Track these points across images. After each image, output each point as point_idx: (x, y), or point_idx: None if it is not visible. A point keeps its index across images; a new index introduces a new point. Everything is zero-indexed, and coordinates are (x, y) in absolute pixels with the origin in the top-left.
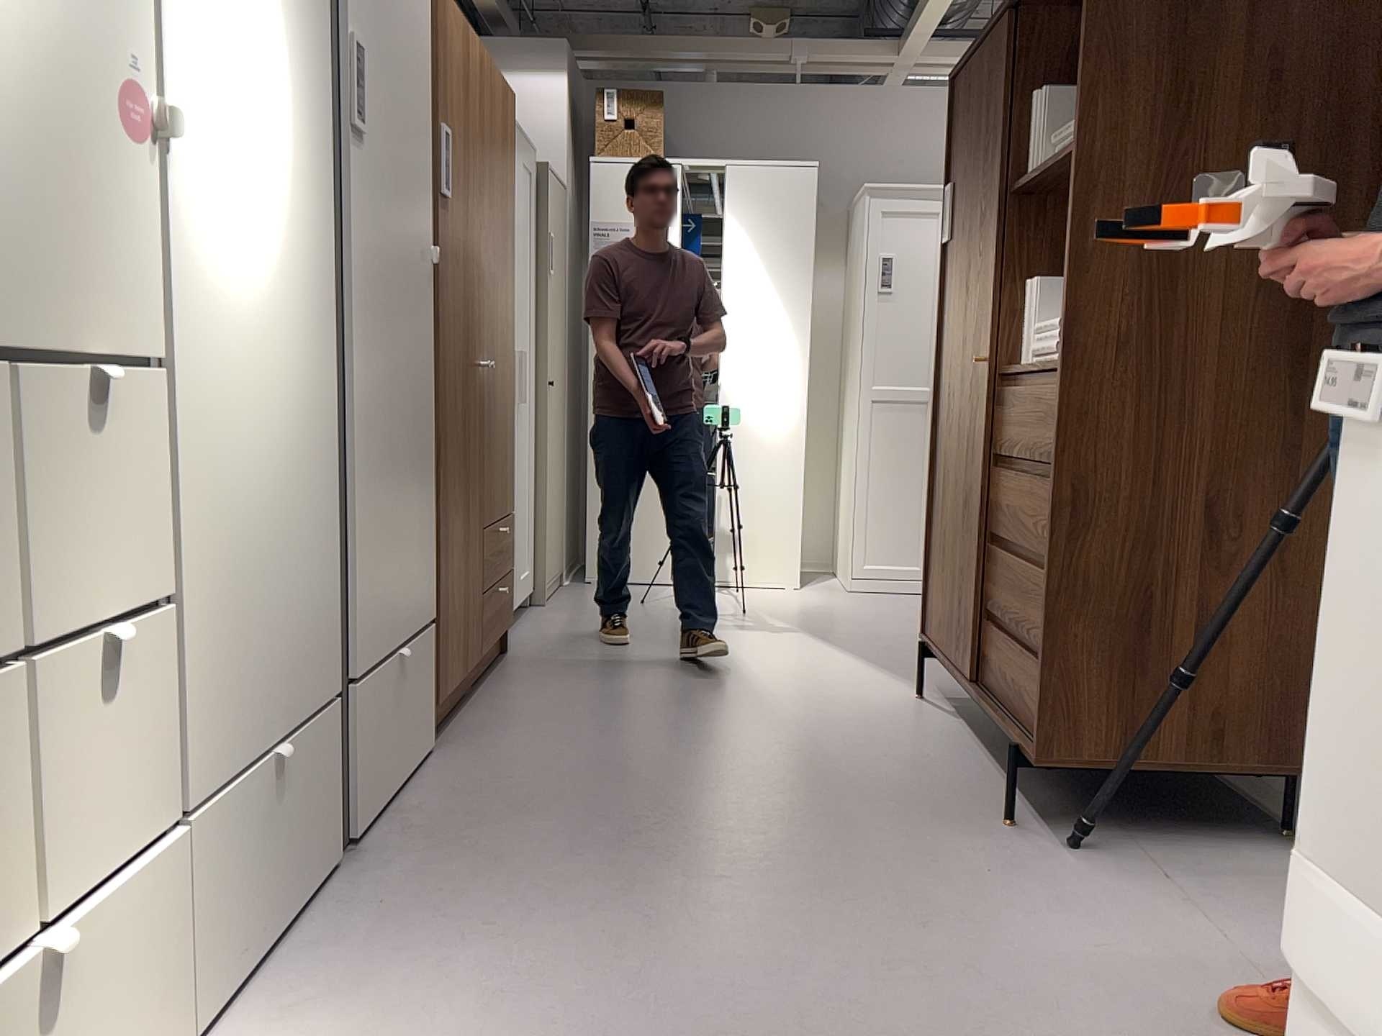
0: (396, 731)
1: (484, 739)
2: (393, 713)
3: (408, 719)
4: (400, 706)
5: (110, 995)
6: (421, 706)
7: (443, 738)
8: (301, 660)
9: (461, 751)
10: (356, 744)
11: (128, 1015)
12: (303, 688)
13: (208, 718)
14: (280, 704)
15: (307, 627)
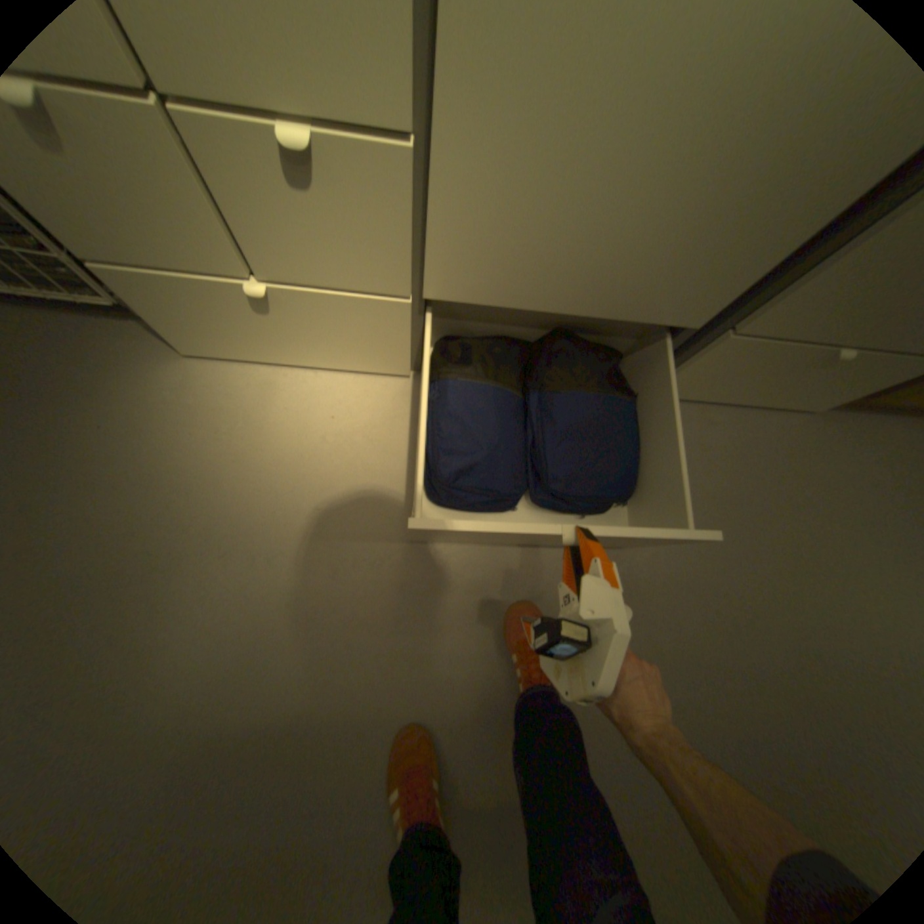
0: (775, 383)
1: (859, 449)
2: (783, 373)
3: (804, 386)
4: (803, 375)
5: (343, 331)
6: (840, 389)
7: (850, 415)
8: (658, 283)
9: (830, 434)
10: (700, 363)
11: (362, 344)
12: (643, 301)
13: (477, 260)
14: (597, 295)
15: (692, 264)
